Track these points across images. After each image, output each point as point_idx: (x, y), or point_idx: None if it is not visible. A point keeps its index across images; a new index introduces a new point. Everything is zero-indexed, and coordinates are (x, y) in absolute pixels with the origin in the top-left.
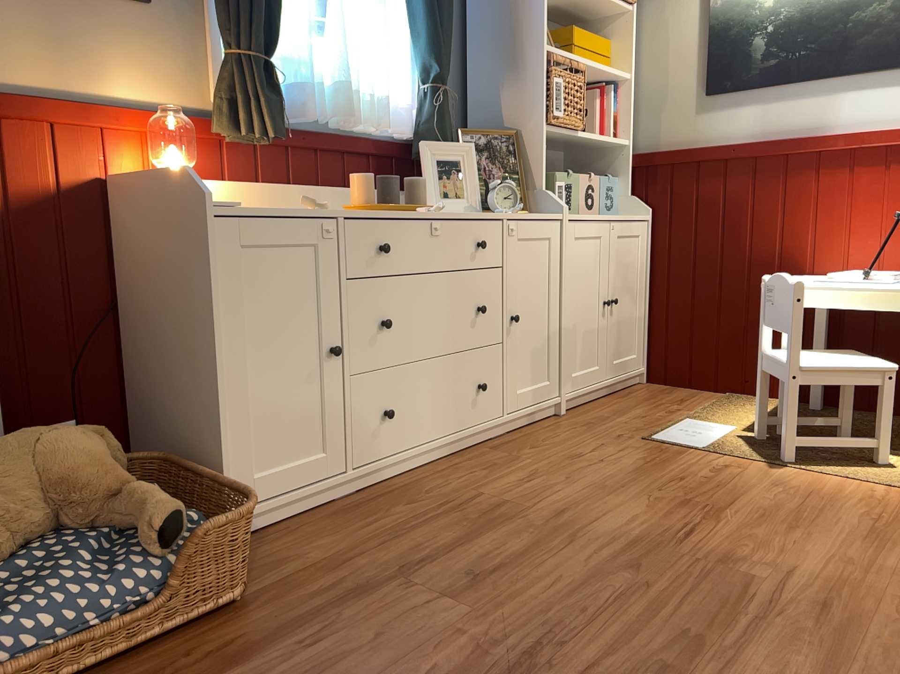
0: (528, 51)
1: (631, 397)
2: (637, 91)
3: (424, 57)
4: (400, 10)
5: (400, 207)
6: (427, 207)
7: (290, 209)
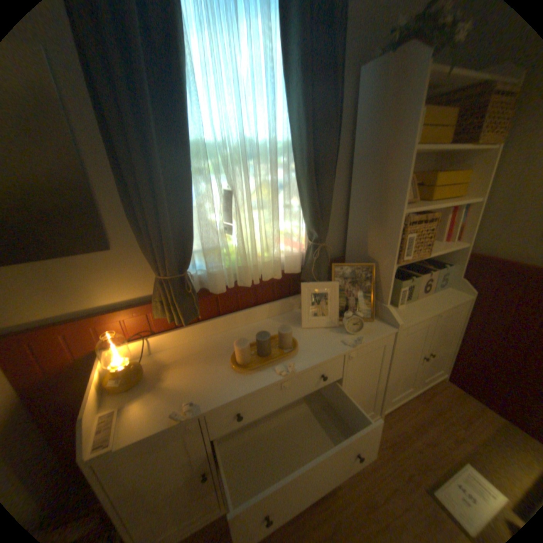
0: (391, 212)
1: (433, 405)
2: (487, 208)
3: (309, 225)
4: (293, 195)
5: (265, 364)
6: (281, 371)
7: (169, 412)
